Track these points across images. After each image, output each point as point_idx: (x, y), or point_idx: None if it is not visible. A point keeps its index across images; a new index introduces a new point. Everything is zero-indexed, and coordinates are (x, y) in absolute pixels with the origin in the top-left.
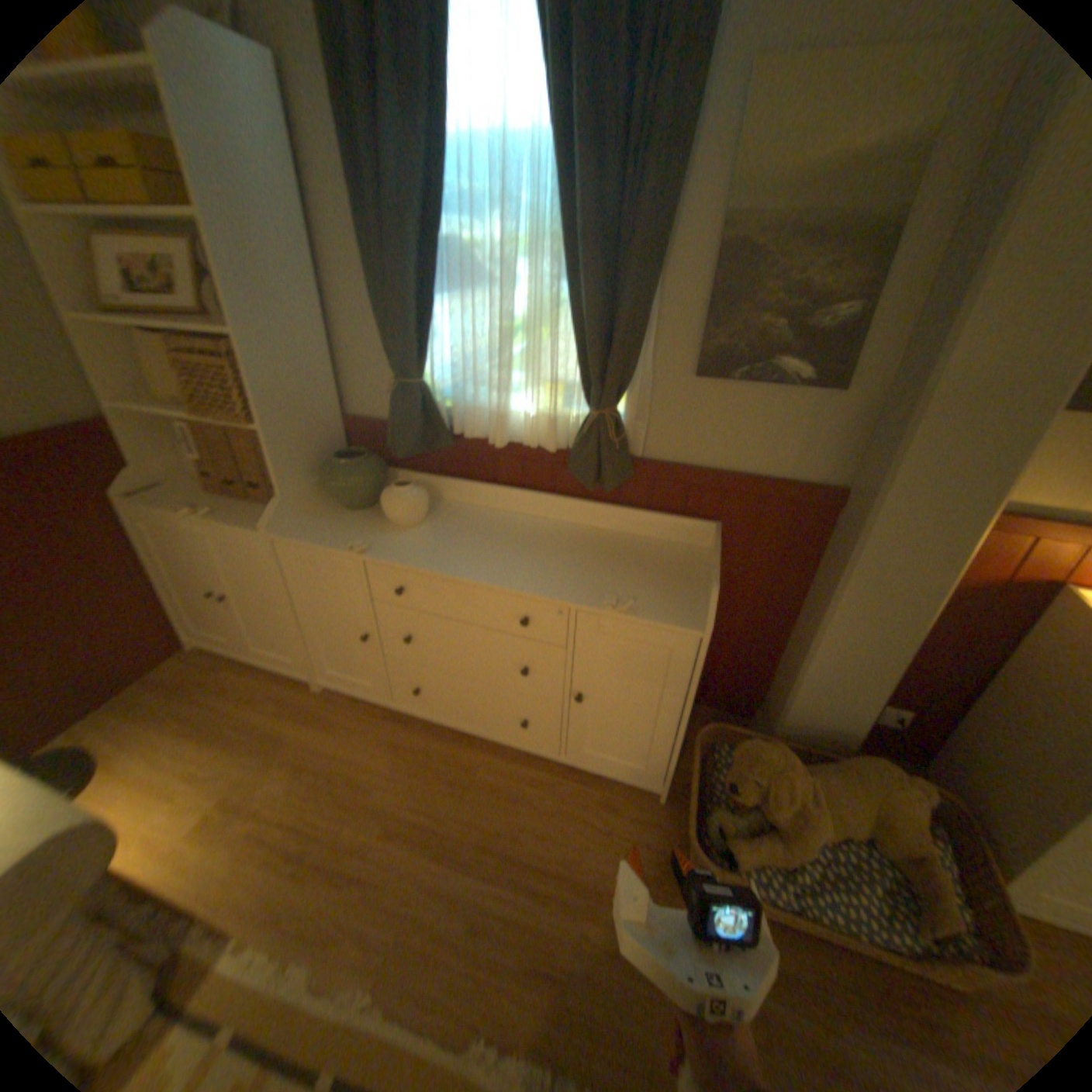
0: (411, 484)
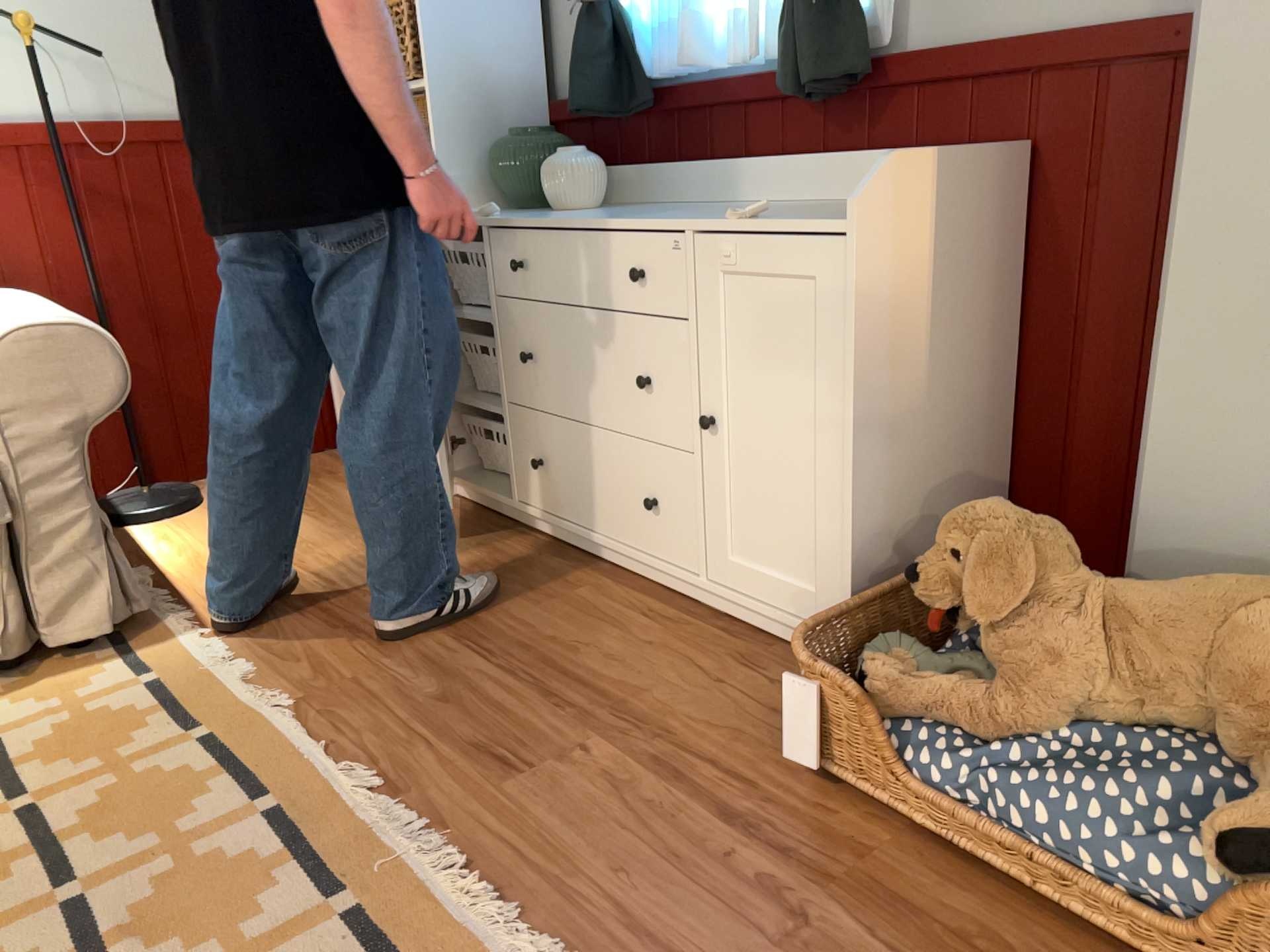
0: (577, 151)
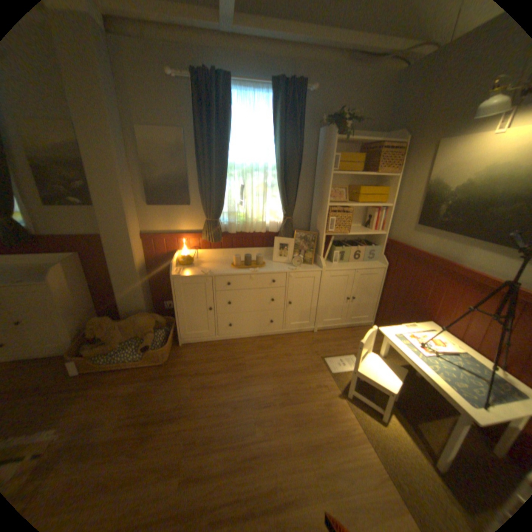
0: None
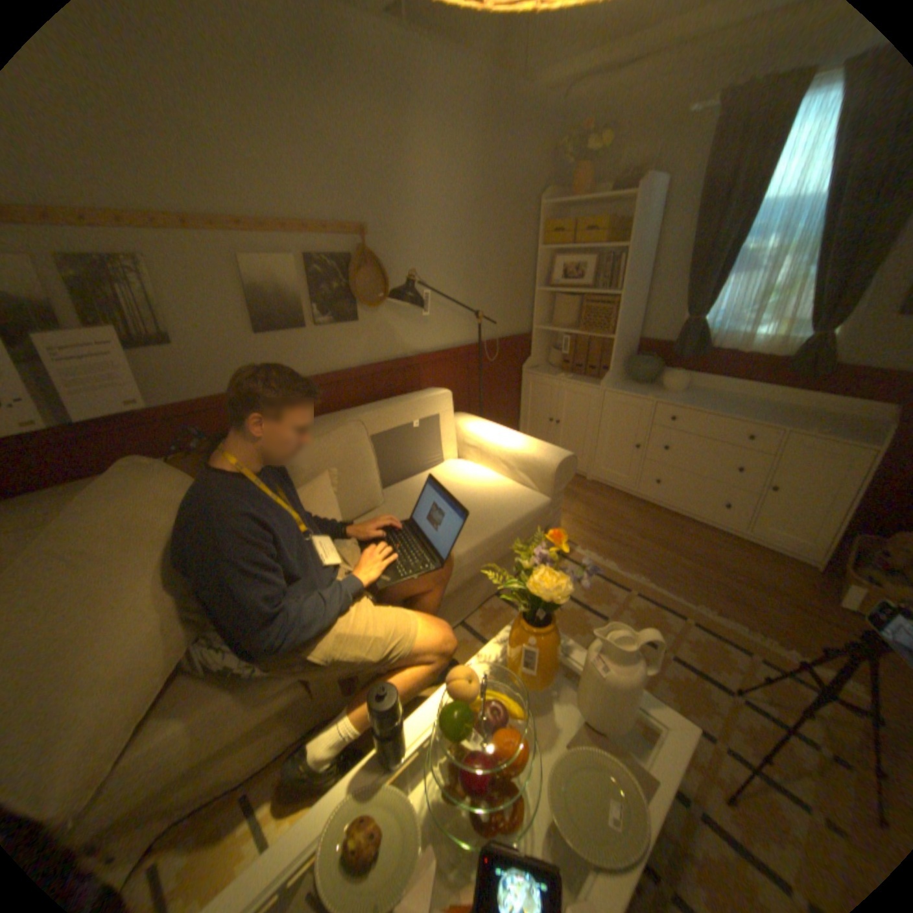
0: (681, 371)
